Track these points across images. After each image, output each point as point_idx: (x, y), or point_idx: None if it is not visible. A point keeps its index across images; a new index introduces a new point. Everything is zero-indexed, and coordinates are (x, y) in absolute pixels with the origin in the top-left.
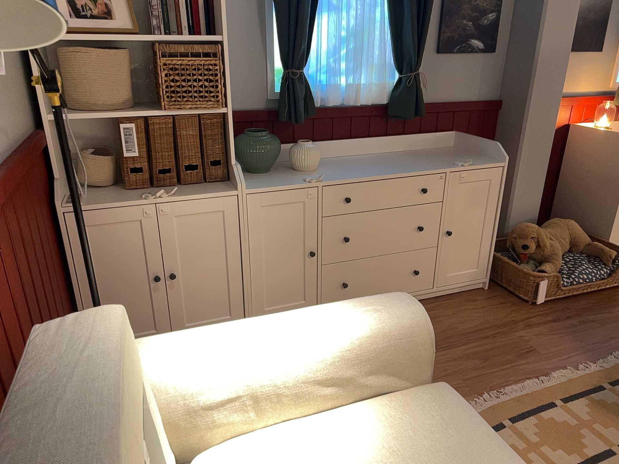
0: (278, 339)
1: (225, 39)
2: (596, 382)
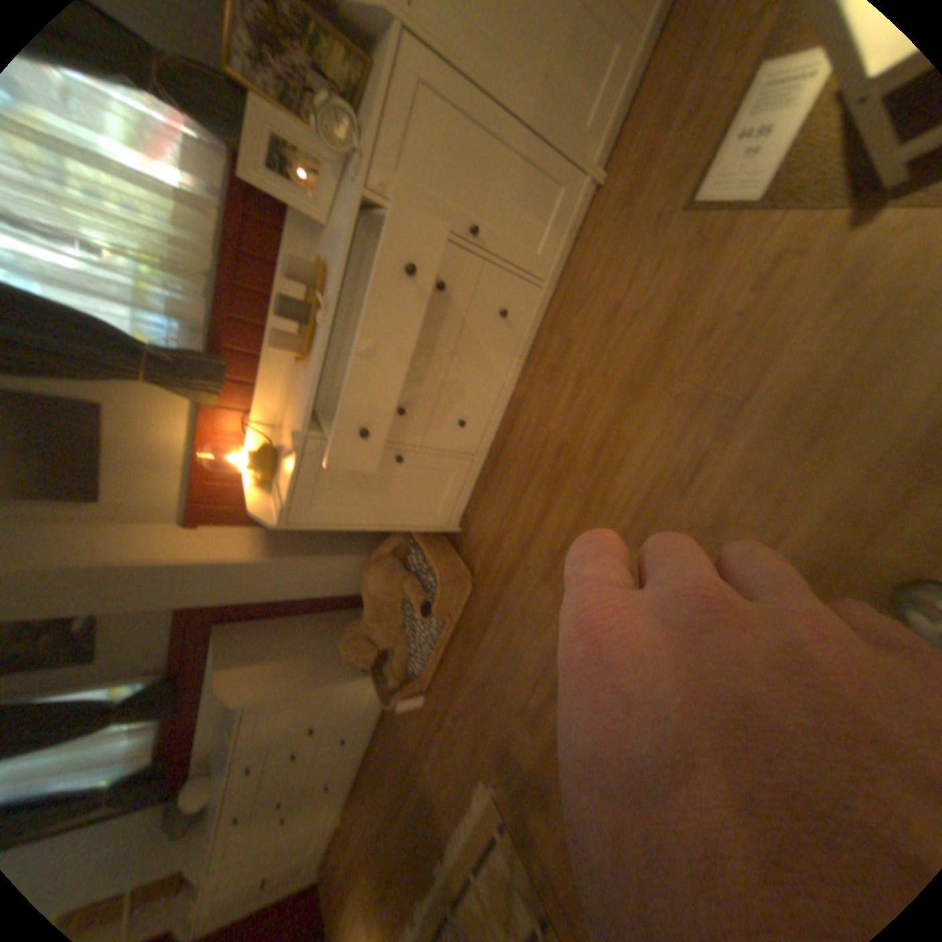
0: None
1: None
2: (460, 862)
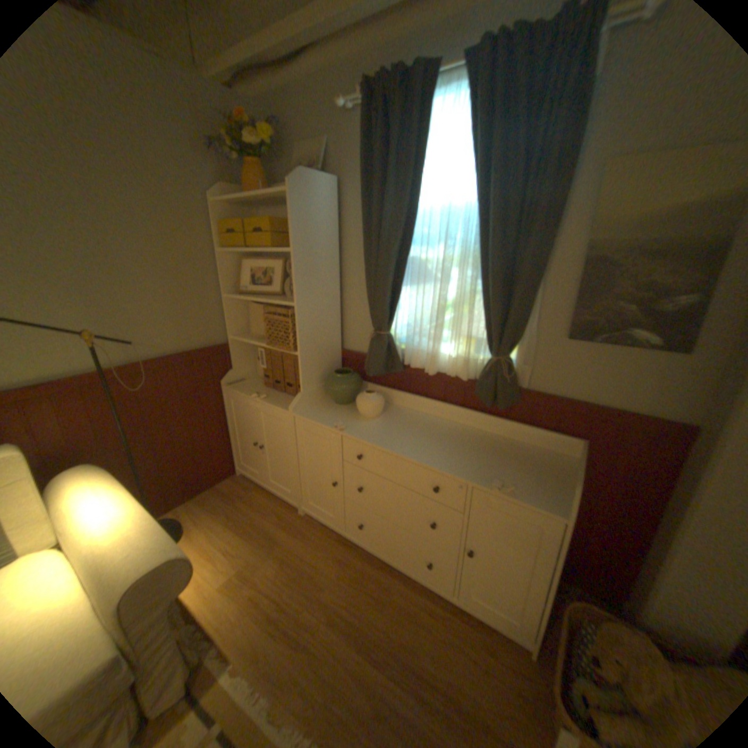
0: (89, 522)
1: (297, 305)
2: None
